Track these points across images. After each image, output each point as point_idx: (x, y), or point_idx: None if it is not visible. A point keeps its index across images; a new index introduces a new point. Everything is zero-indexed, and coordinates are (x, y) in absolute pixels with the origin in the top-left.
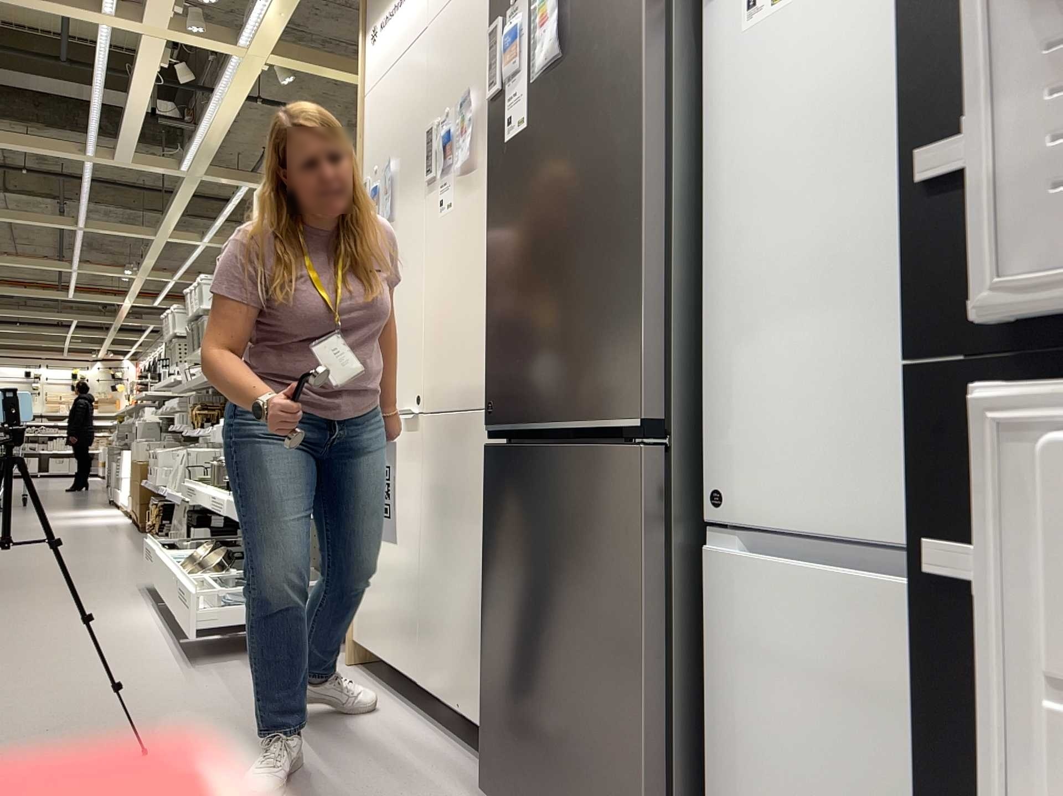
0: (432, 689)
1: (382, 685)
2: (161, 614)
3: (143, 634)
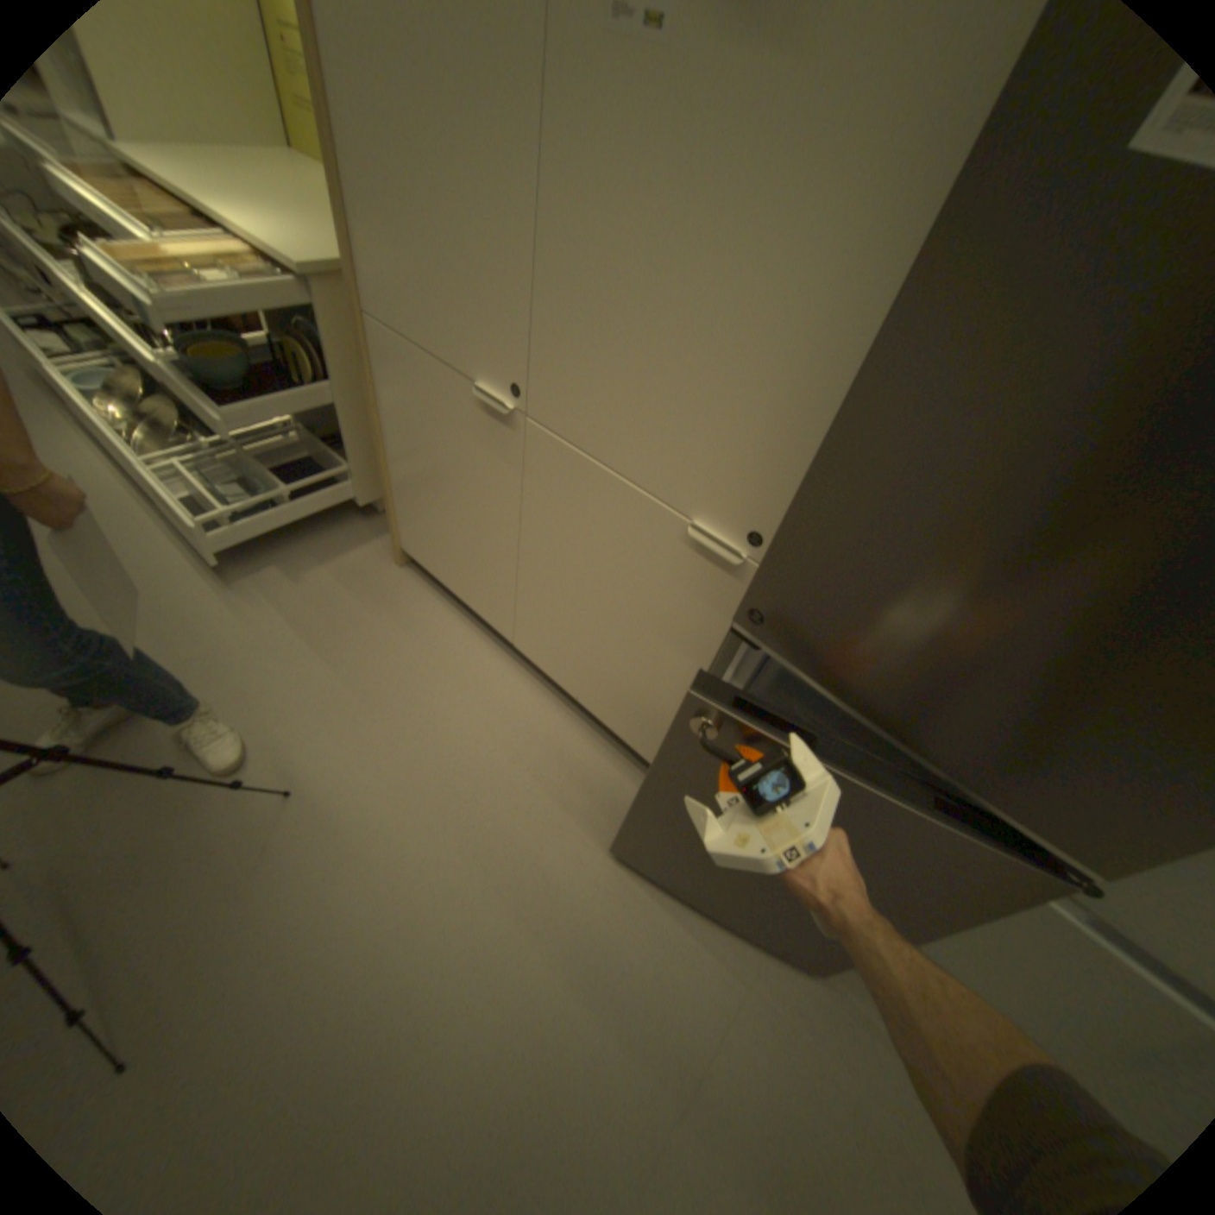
0: (538, 661)
1: (453, 602)
2: (108, 453)
3: (116, 509)
